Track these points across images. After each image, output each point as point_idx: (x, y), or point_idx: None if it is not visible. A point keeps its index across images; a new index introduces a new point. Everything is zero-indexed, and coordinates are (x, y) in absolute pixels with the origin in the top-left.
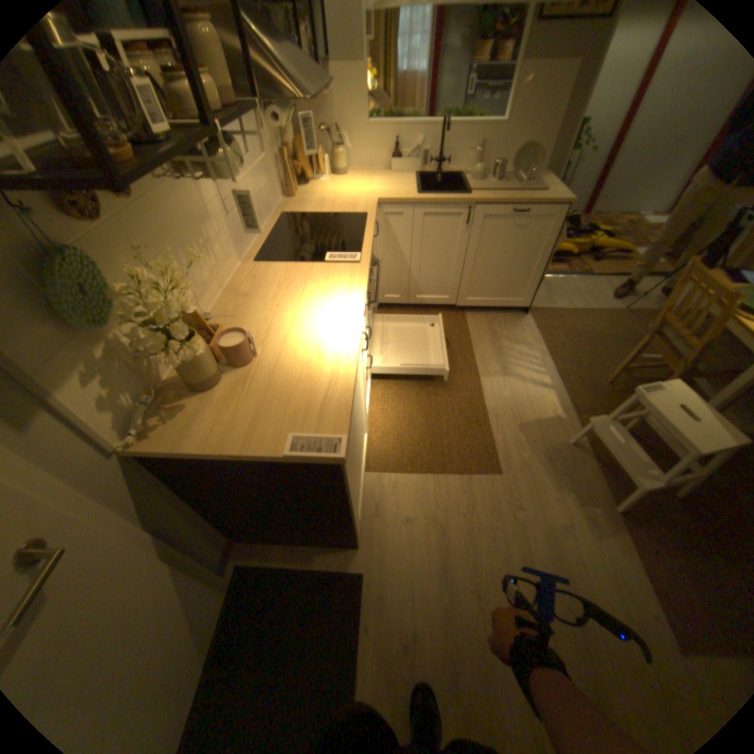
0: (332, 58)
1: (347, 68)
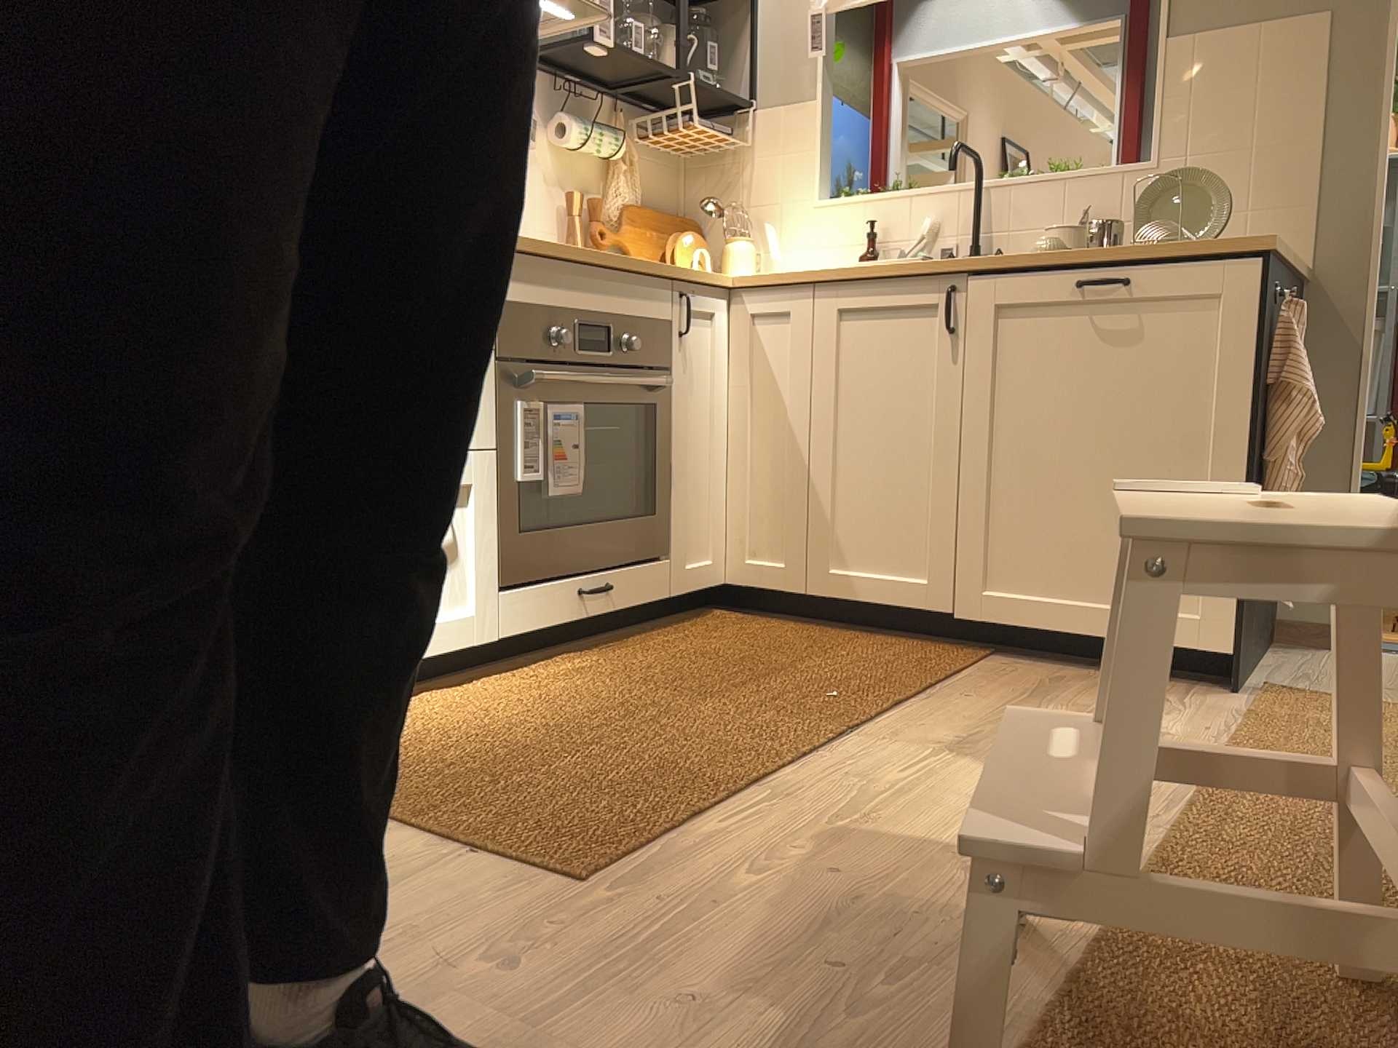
0: (761, 107)
1: (784, 118)
